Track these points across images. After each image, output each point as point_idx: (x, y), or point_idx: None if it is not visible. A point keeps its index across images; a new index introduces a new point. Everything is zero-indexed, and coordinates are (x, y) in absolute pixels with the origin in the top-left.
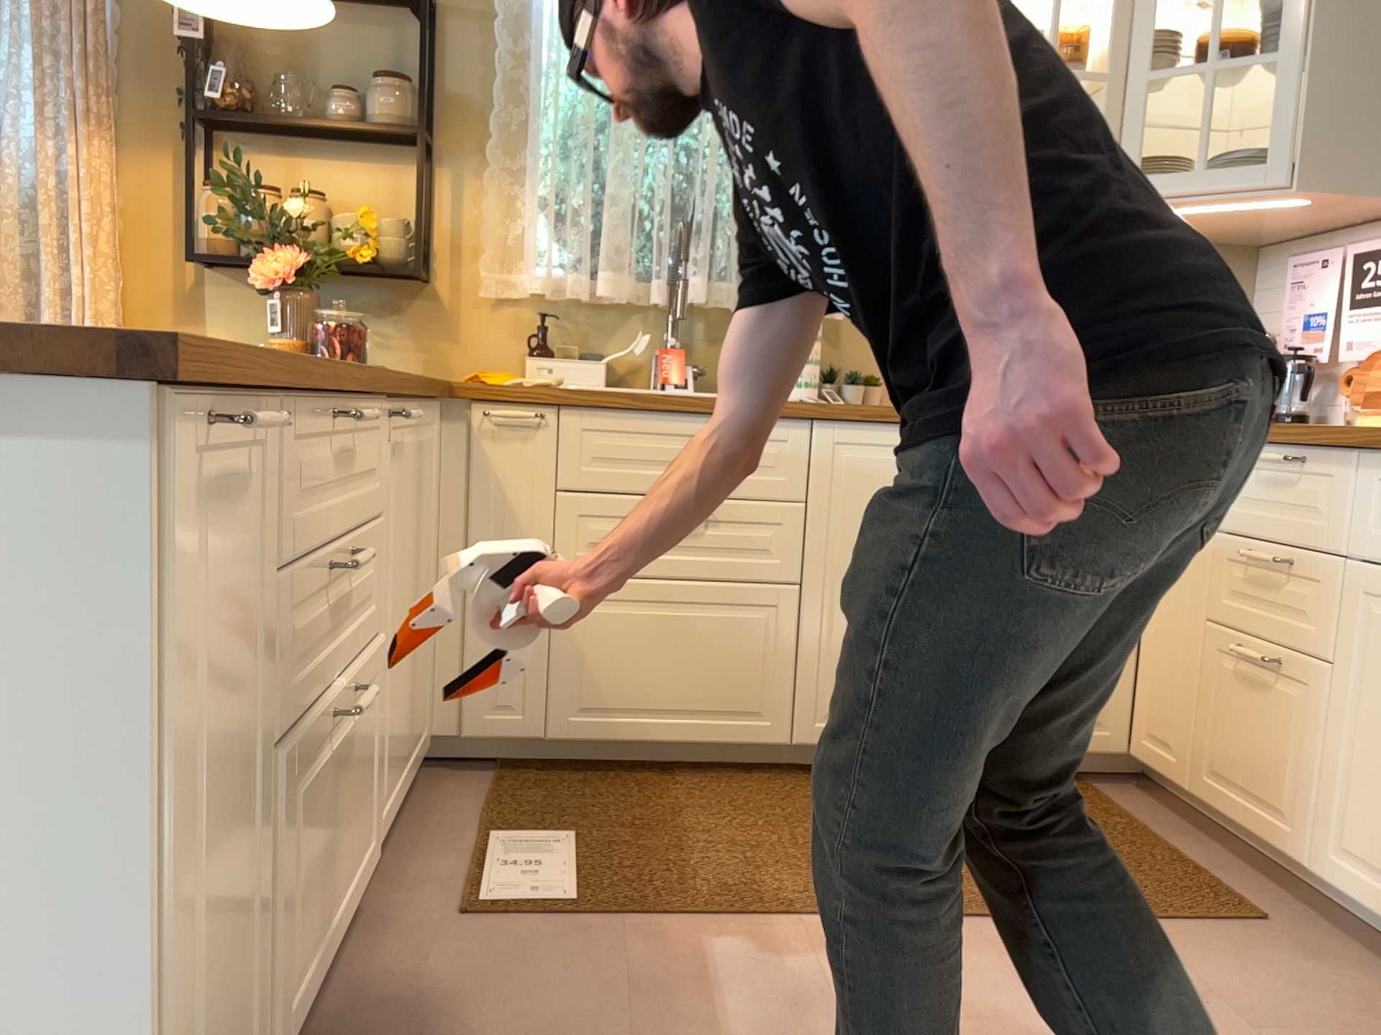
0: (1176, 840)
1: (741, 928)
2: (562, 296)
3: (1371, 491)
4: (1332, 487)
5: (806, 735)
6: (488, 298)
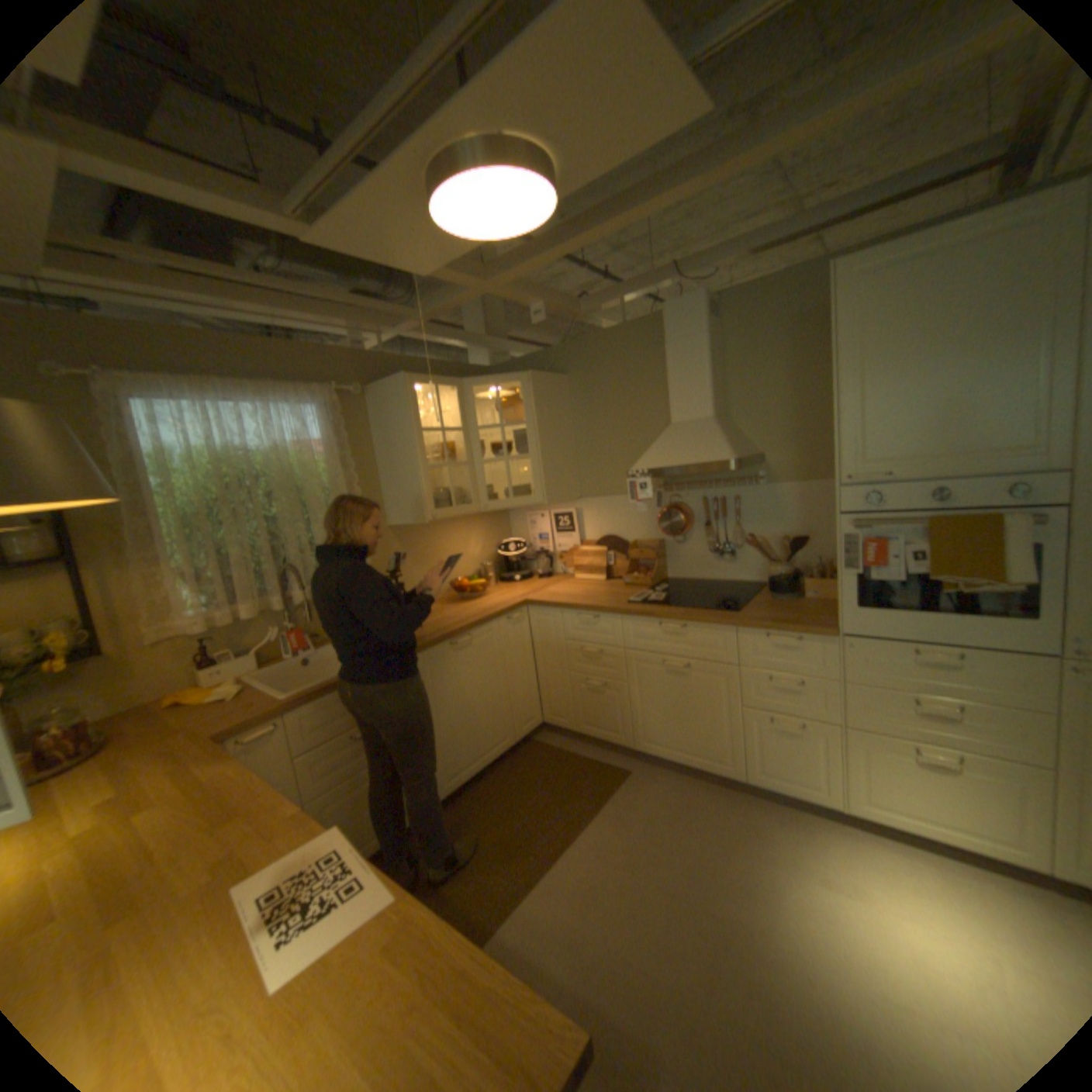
0: (578, 753)
1: (512, 925)
2: (207, 628)
3: (627, 627)
4: (610, 626)
5: (441, 797)
6: (149, 647)
